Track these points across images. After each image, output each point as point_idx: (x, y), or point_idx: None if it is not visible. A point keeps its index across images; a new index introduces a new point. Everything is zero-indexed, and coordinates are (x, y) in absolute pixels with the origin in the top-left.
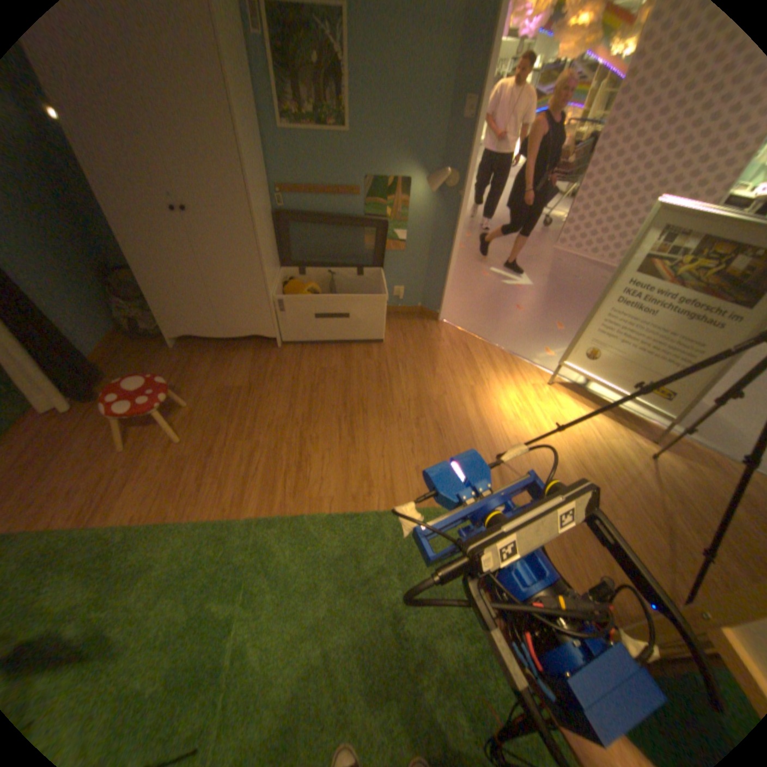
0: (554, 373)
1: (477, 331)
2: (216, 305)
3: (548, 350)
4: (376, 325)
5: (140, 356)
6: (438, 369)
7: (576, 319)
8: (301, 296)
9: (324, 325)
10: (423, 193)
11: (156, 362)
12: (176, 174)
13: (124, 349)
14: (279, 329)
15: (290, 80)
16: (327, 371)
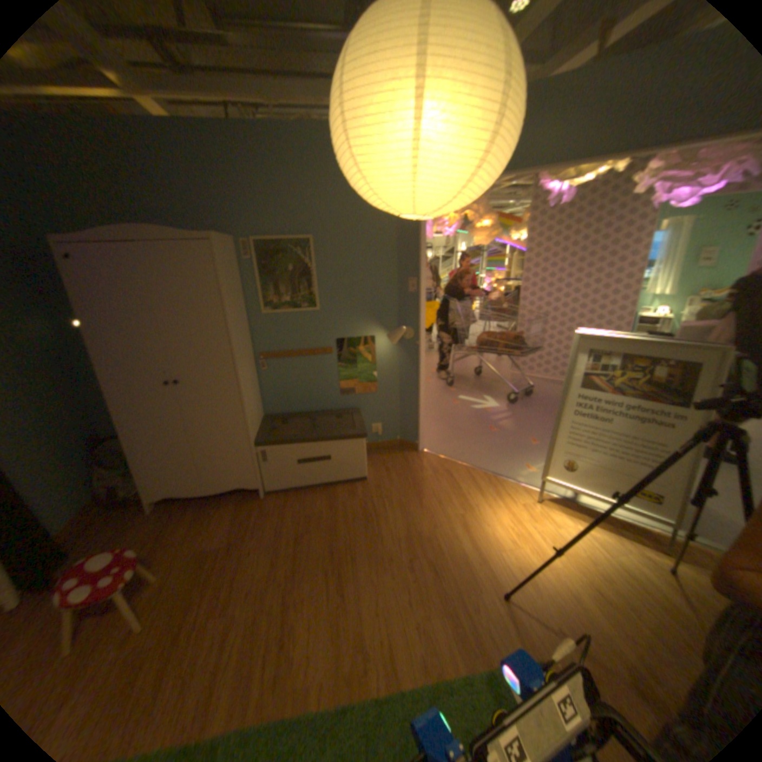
0: (542, 489)
1: (457, 456)
2: (199, 465)
3: (529, 466)
4: (358, 463)
5: (112, 529)
6: (425, 501)
7: (548, 433)
8: (283, 445)
9: (307, 470)
10: (385, 346)
11: (129, 534)
12: (172, 357)
13: (96, 523)
14: (261, 480)
15: (270, 283)
16: (311, 519)
